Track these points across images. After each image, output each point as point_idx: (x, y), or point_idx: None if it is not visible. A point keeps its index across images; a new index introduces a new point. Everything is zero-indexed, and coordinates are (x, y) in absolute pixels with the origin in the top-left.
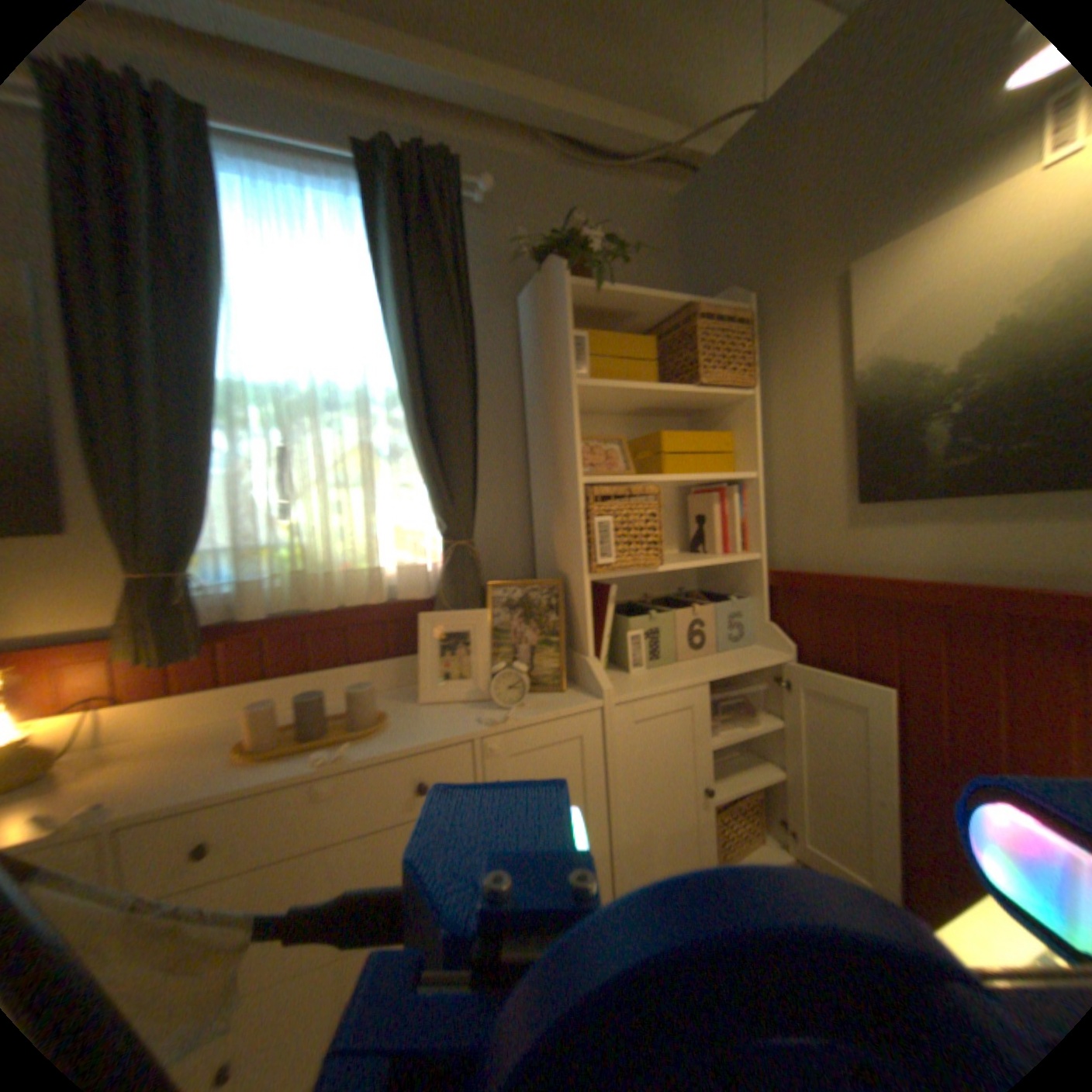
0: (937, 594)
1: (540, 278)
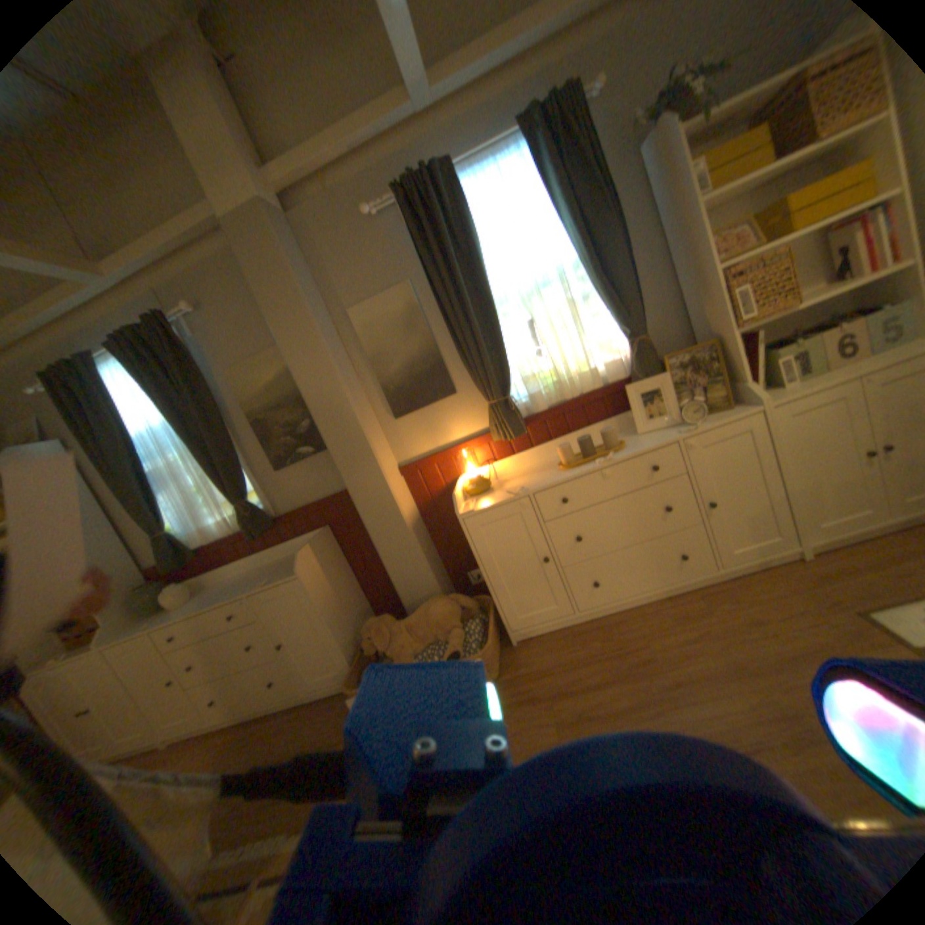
0: None
1: (654, 129)
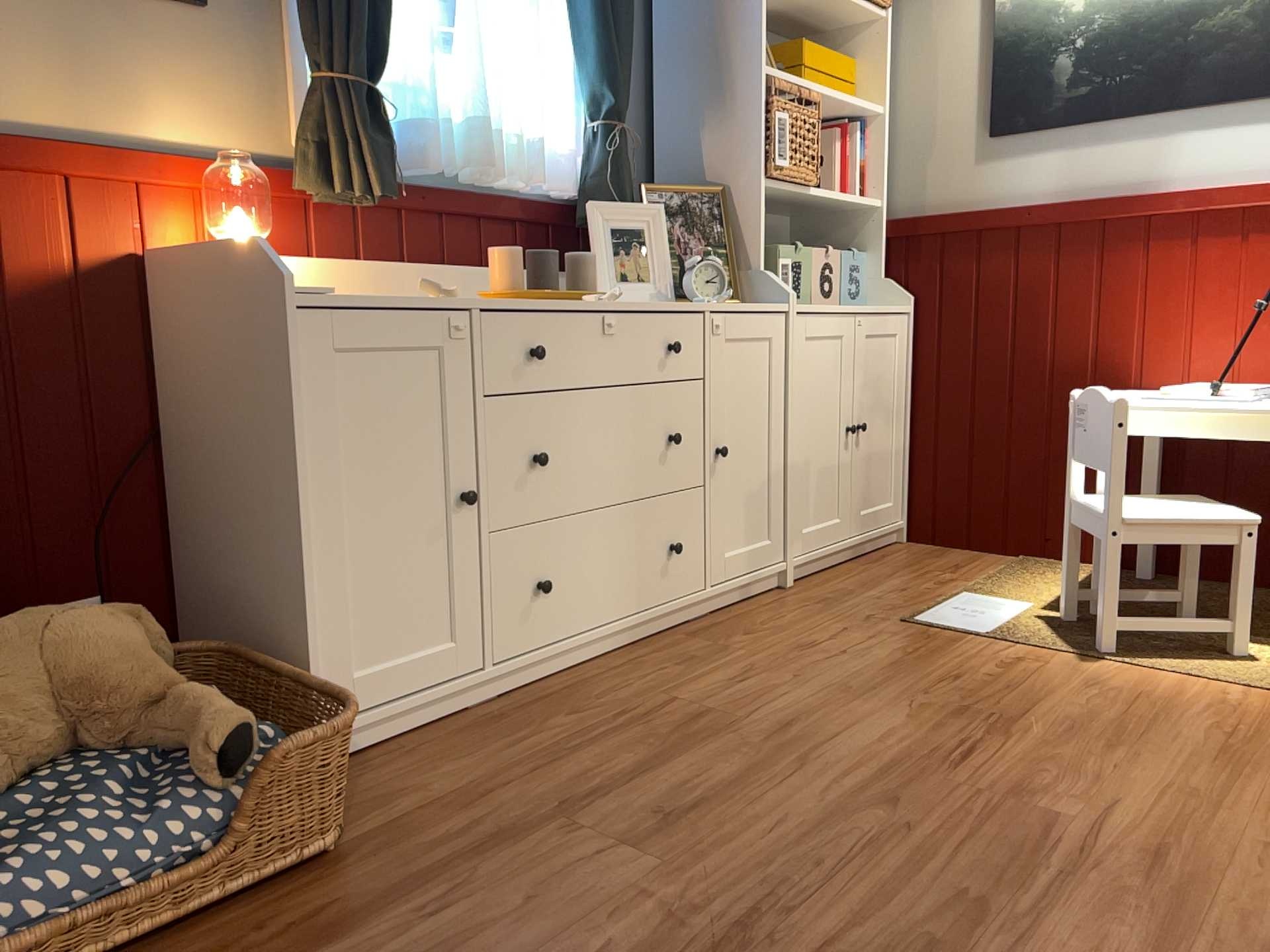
0: (1050, 214)
1: None
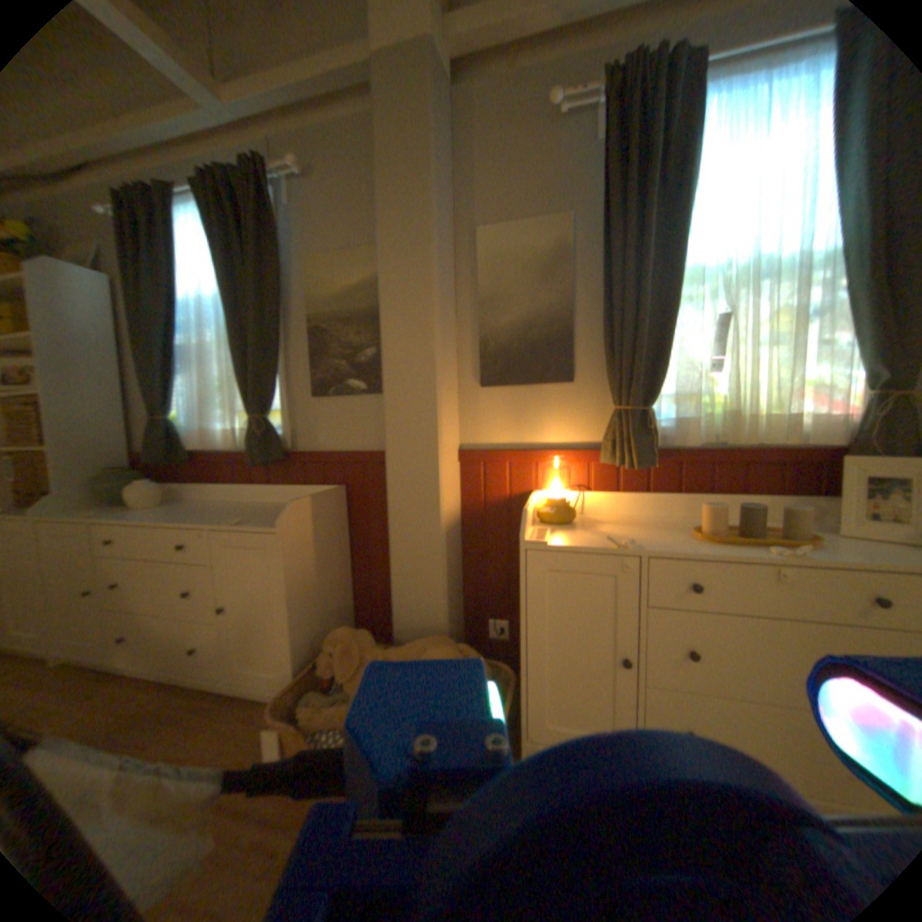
0: None
1: None
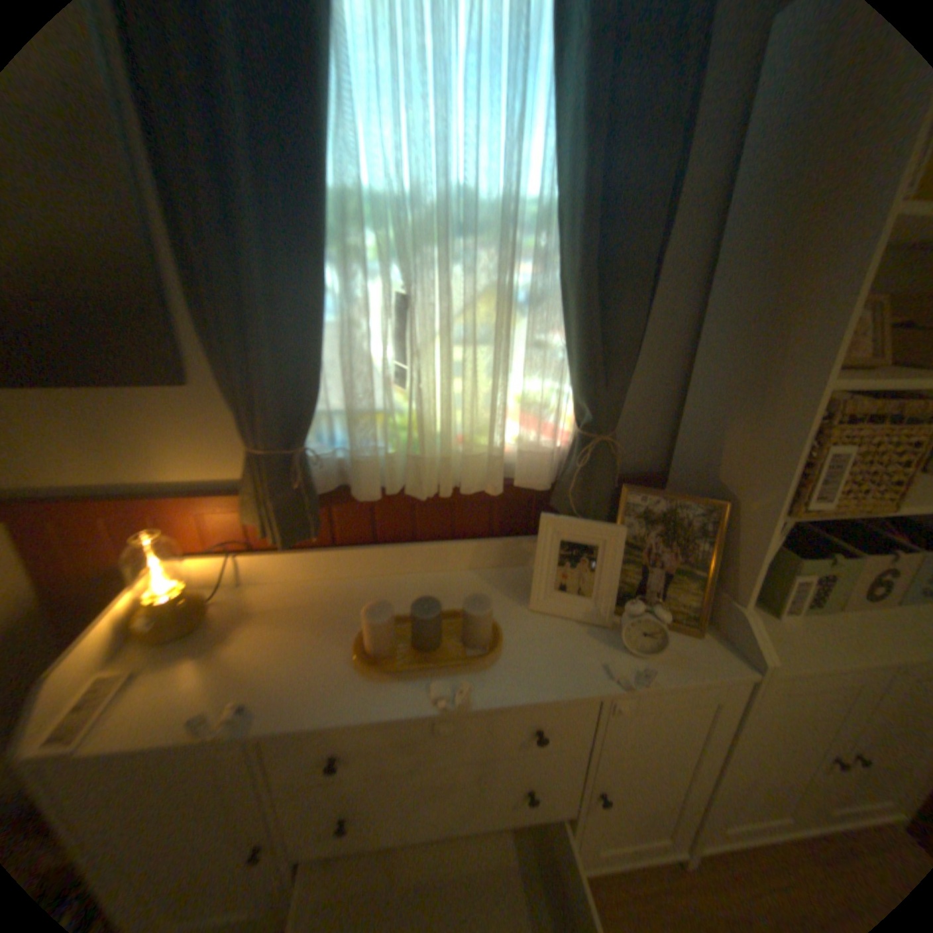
0: None
1: None
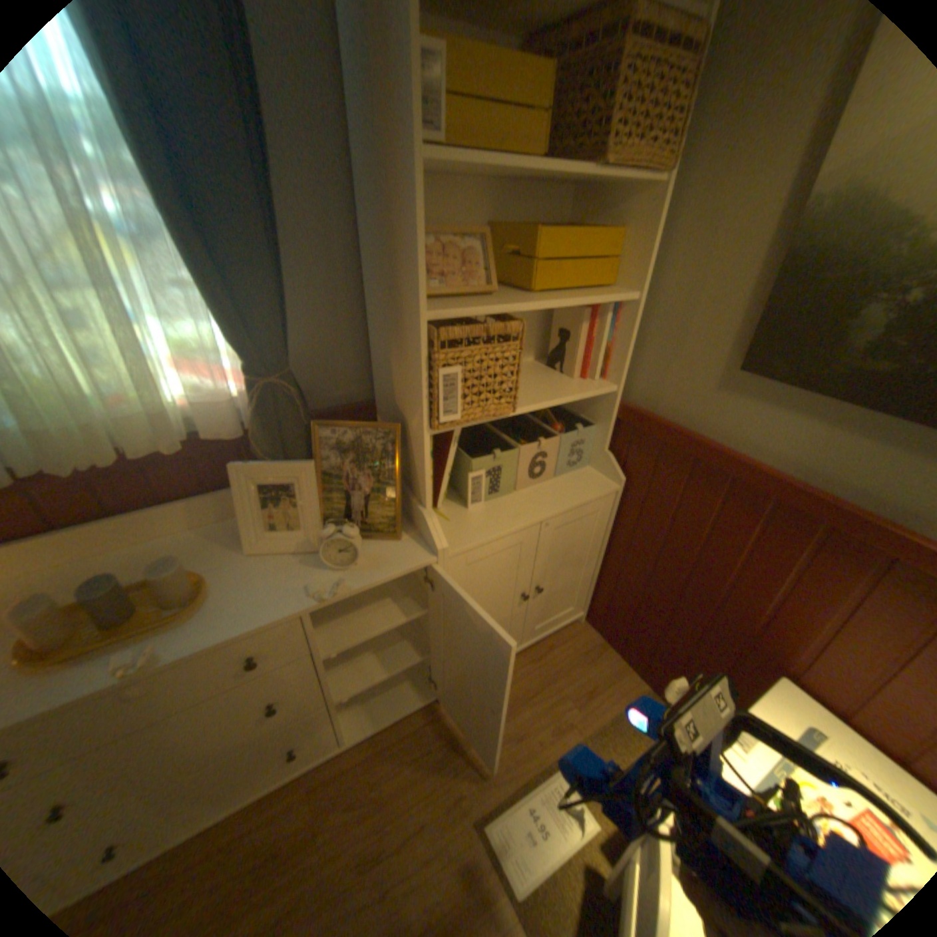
0: (778, 488)
1: None
